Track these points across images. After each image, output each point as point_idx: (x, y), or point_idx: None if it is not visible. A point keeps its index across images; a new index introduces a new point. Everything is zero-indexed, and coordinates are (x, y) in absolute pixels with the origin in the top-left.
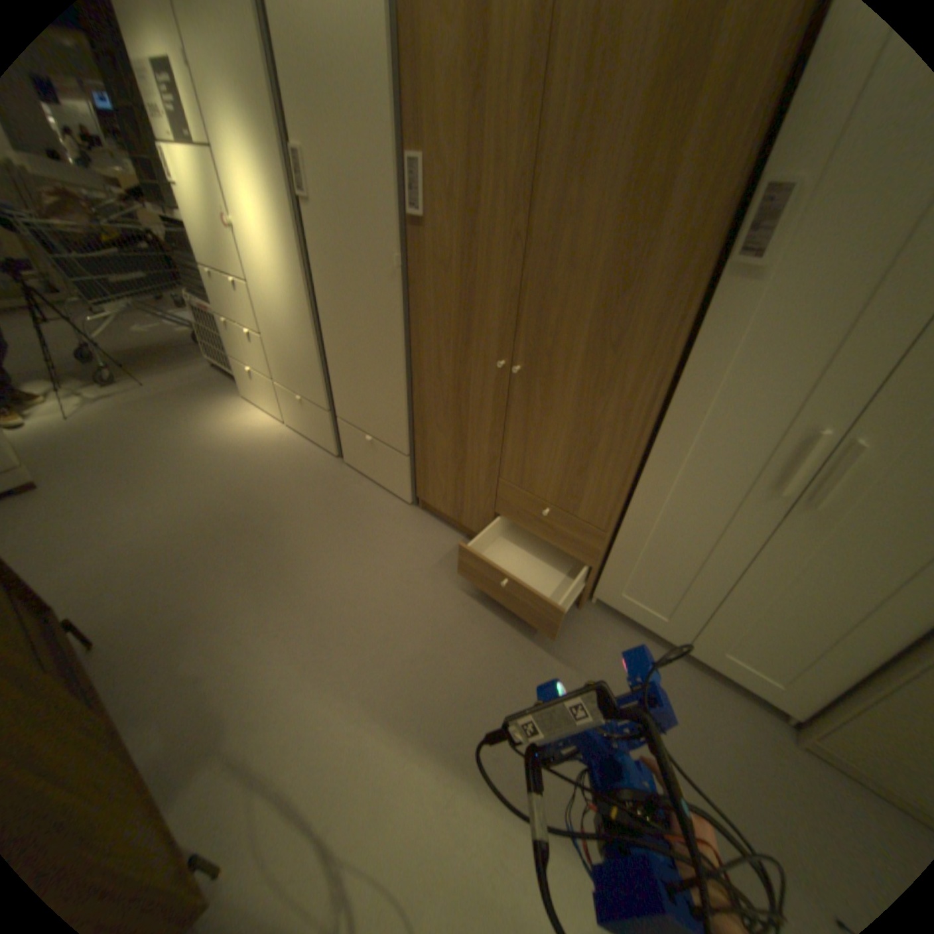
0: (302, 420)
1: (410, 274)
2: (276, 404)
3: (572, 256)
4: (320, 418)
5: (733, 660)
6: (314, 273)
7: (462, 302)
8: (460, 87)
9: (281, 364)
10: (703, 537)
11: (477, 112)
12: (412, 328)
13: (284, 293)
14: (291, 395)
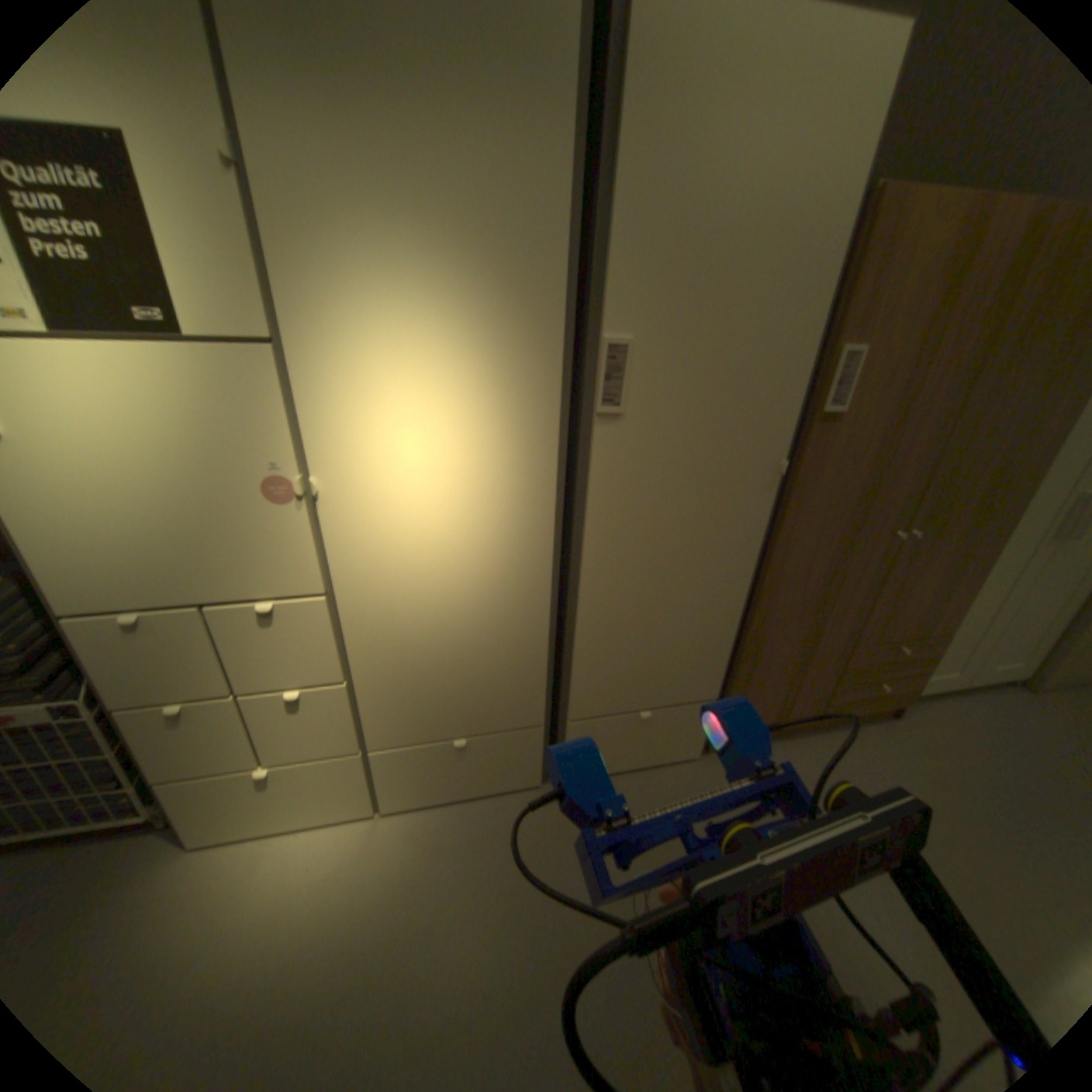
0: (449, 778)
1: (797, 478)
2: (356, 792)
3: (993, 423)
4: (512, 747)
5: (997, 672)
6: (589, 521)
7: (864, 491)
8: (933, 283)
9: (407, 708)
10: (999, 598)
11: (945, 307)
12: (778, 539)
13: (475, 577)
14: (425, 751)
